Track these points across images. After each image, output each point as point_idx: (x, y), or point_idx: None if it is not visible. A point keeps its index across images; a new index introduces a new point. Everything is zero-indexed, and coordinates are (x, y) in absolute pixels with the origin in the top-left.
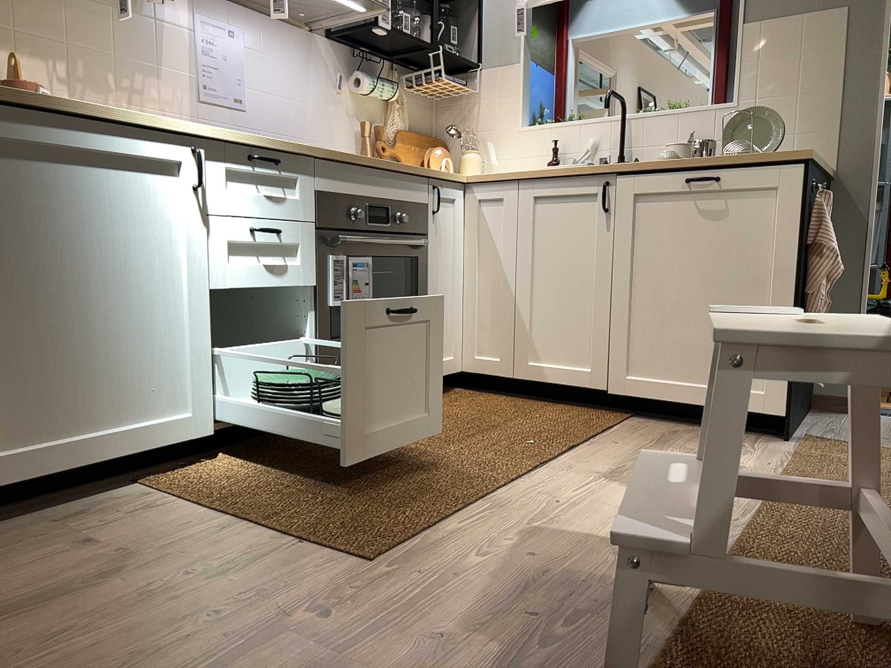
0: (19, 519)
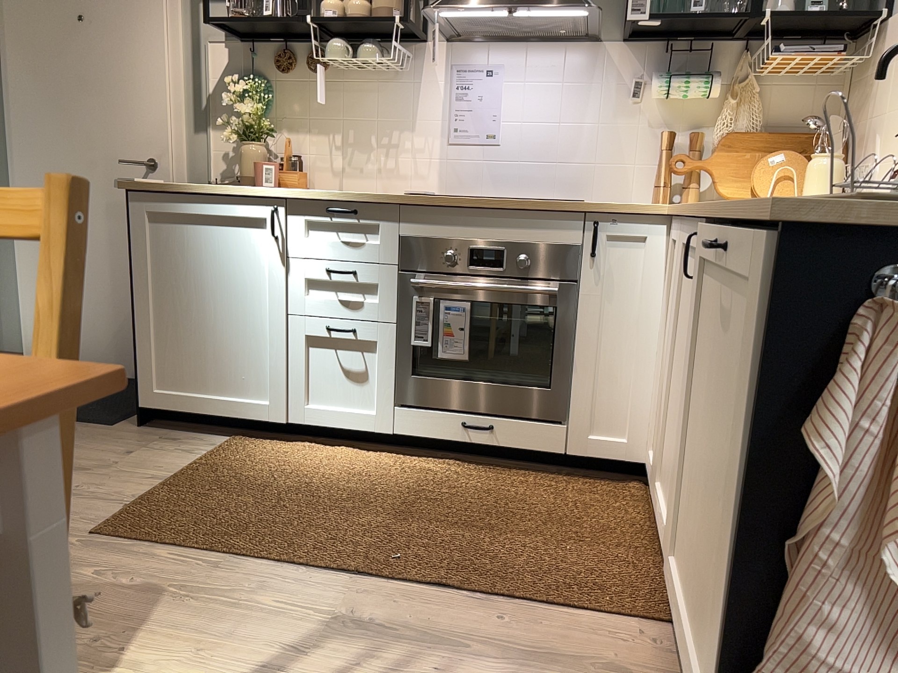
0: (167, 430)
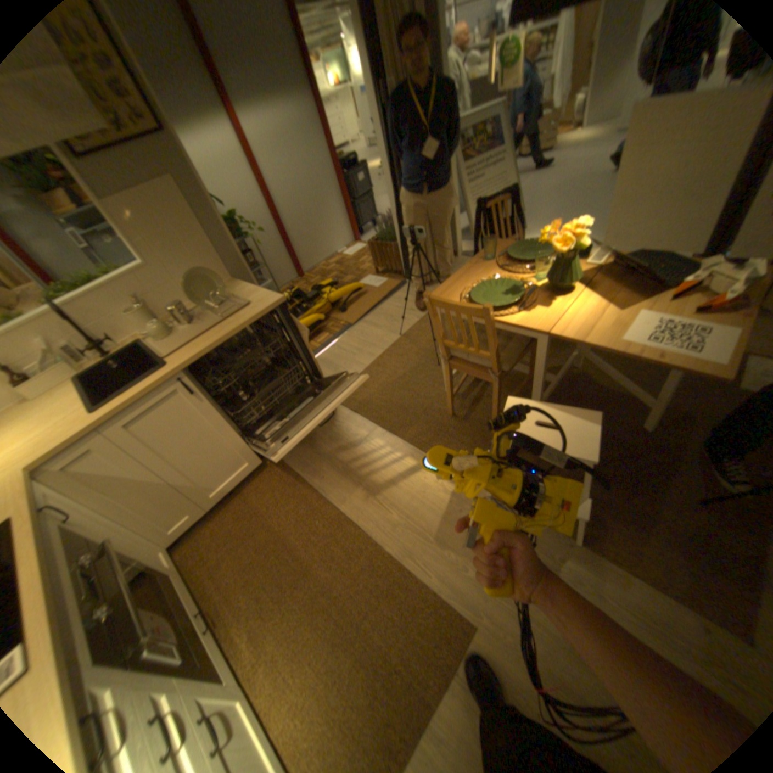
0: None
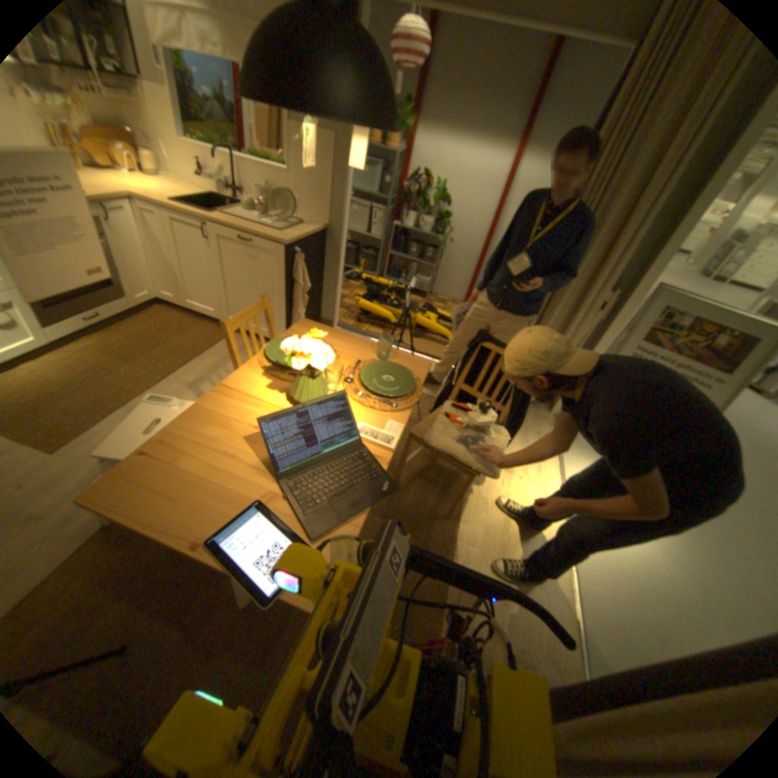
0: None
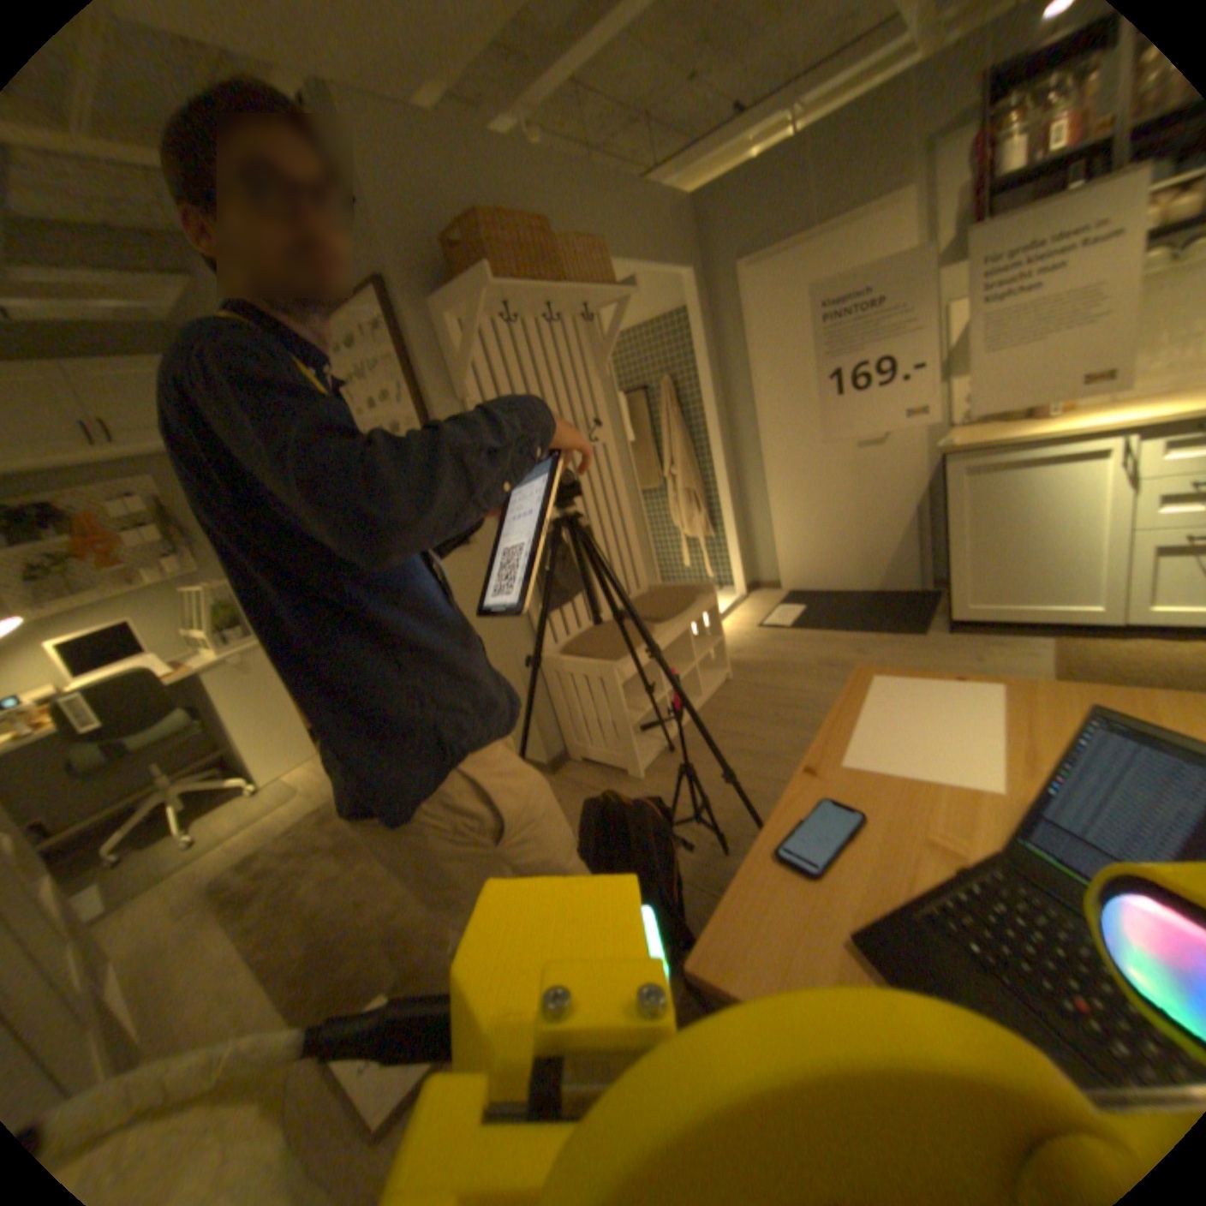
0: (976, 634)
